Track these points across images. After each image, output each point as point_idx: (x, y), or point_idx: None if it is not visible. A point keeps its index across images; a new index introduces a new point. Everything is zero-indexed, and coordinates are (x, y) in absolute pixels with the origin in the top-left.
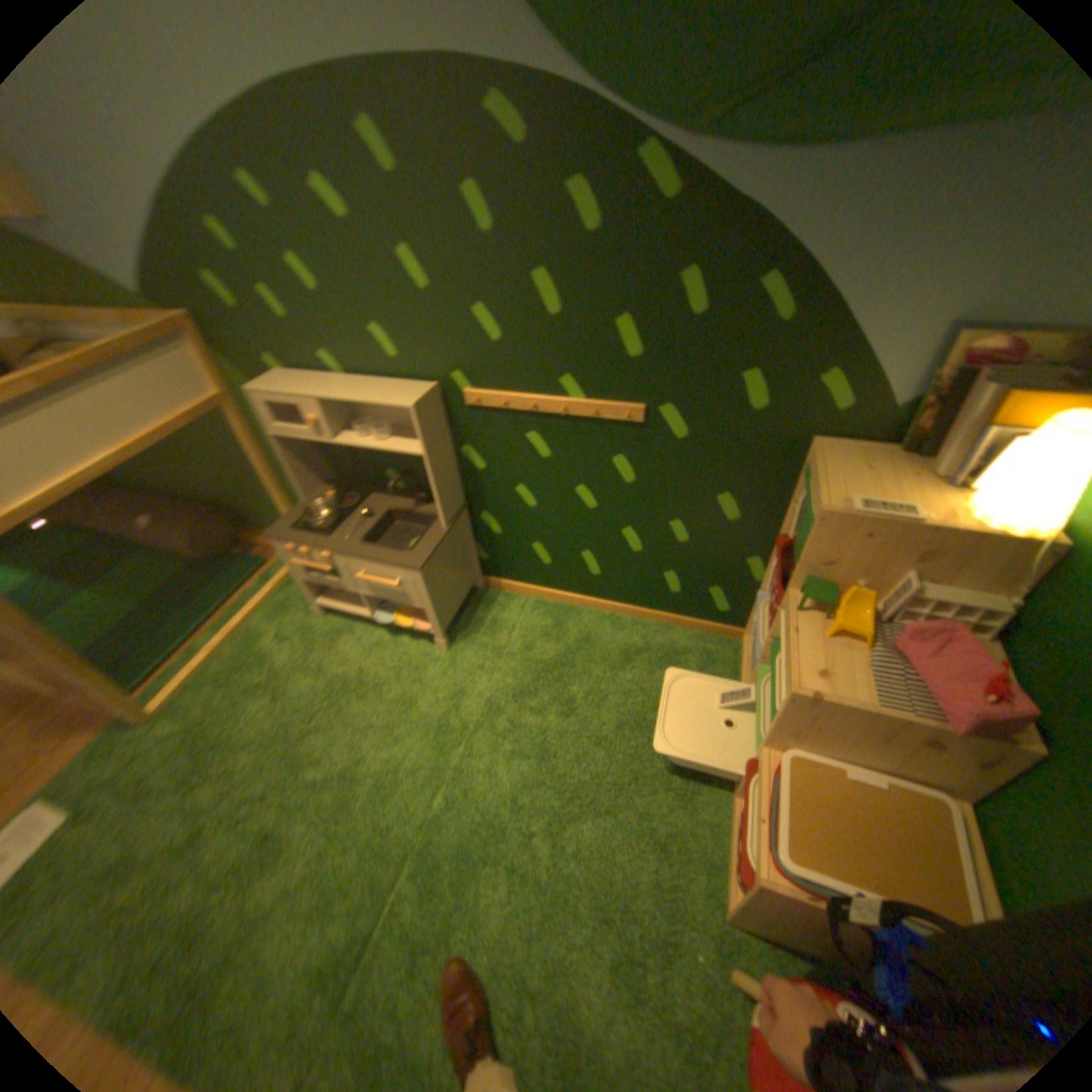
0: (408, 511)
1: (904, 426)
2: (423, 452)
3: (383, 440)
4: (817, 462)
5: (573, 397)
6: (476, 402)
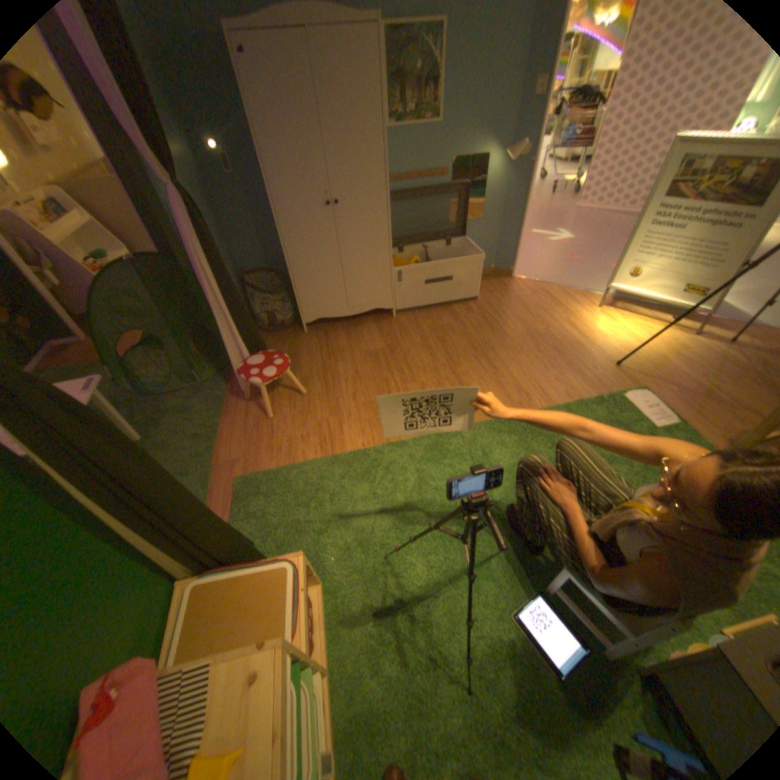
0: None
1: None
2: None
3: None
4: None
5: None
6: None
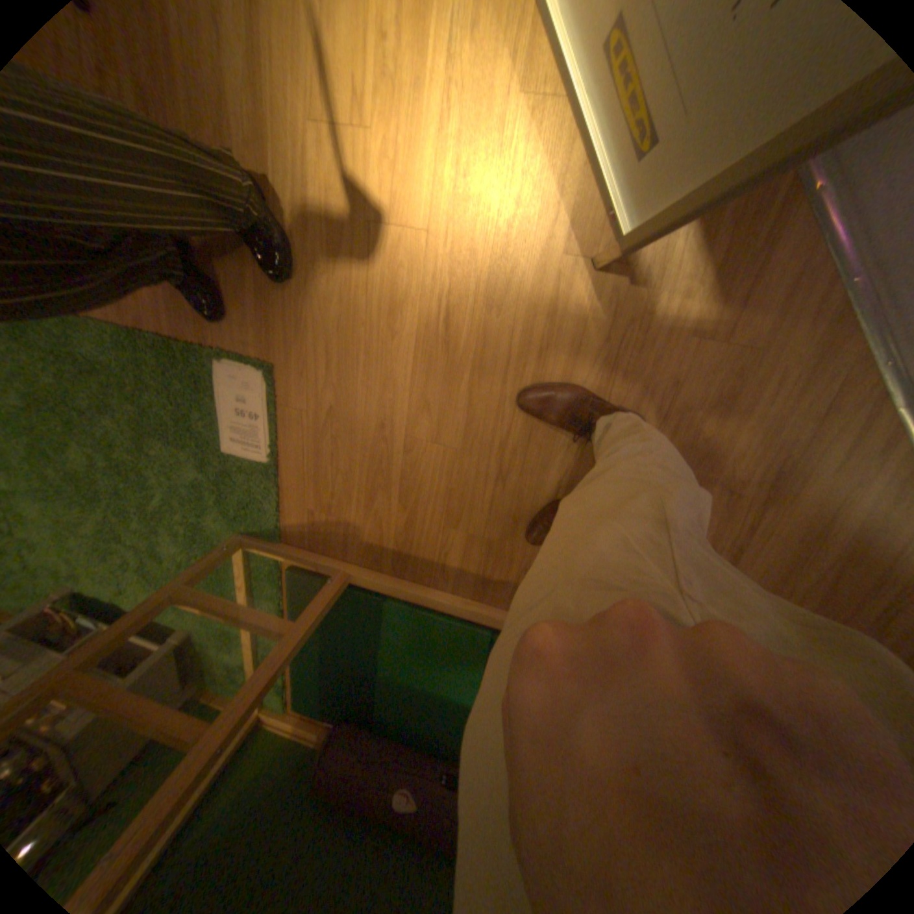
0: None
1: None
2: None
3: None
4: None
5: None
6: None
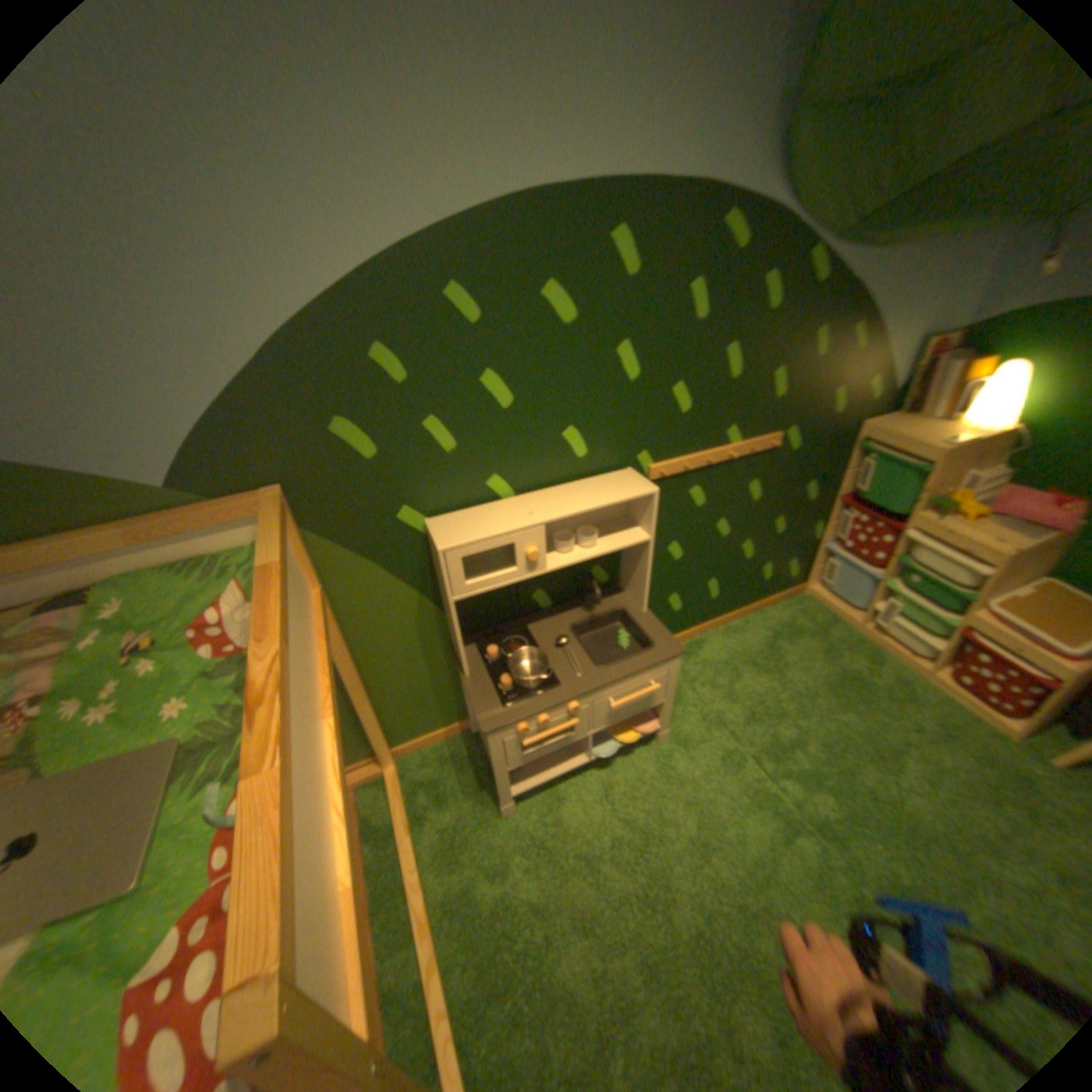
0: (586, 619)
1: (897, 400)
2: (645, 537)
3: (587, 547)
4: (884, 433)
5: (734, 442)
6: (658, 475)
